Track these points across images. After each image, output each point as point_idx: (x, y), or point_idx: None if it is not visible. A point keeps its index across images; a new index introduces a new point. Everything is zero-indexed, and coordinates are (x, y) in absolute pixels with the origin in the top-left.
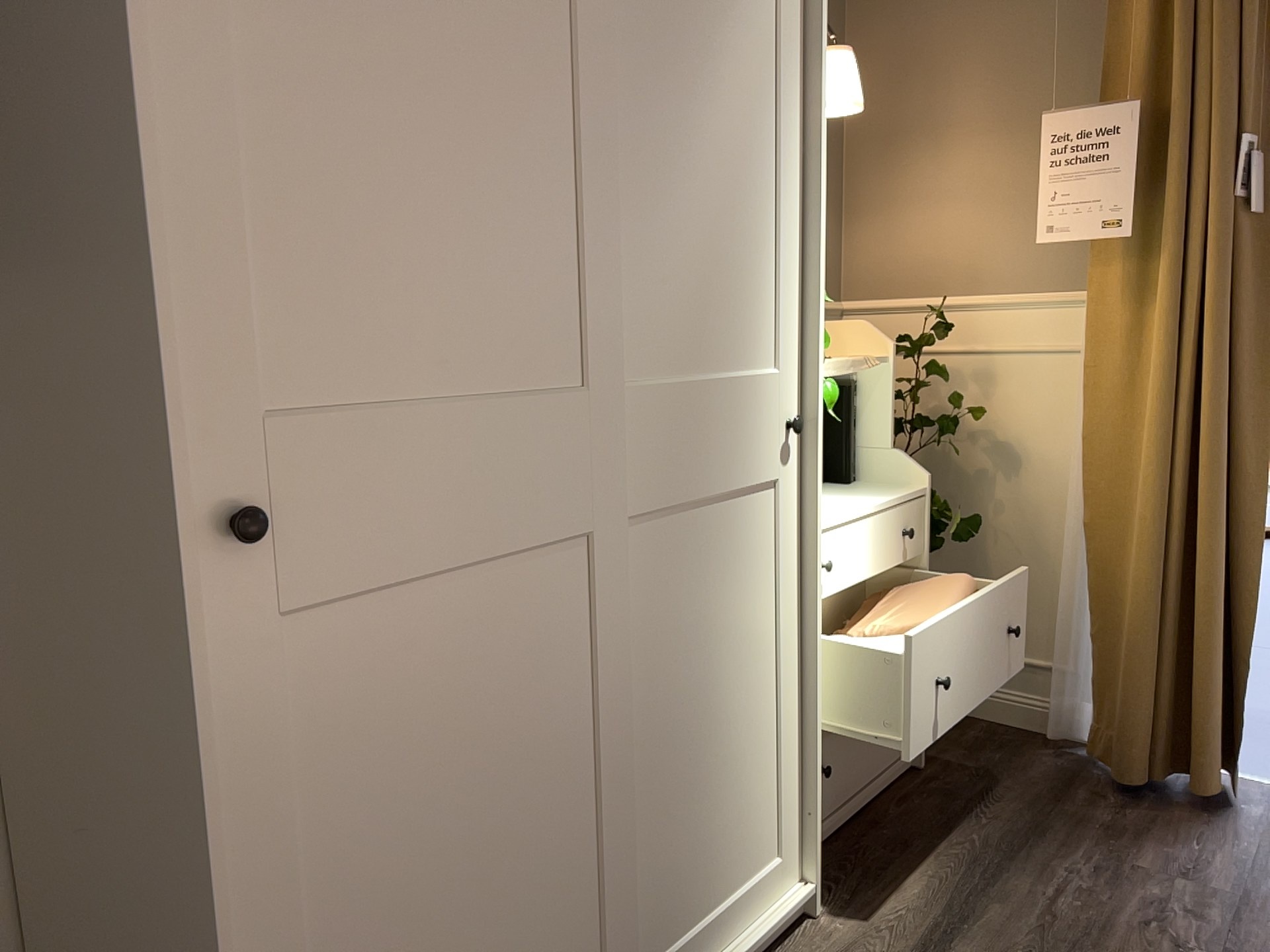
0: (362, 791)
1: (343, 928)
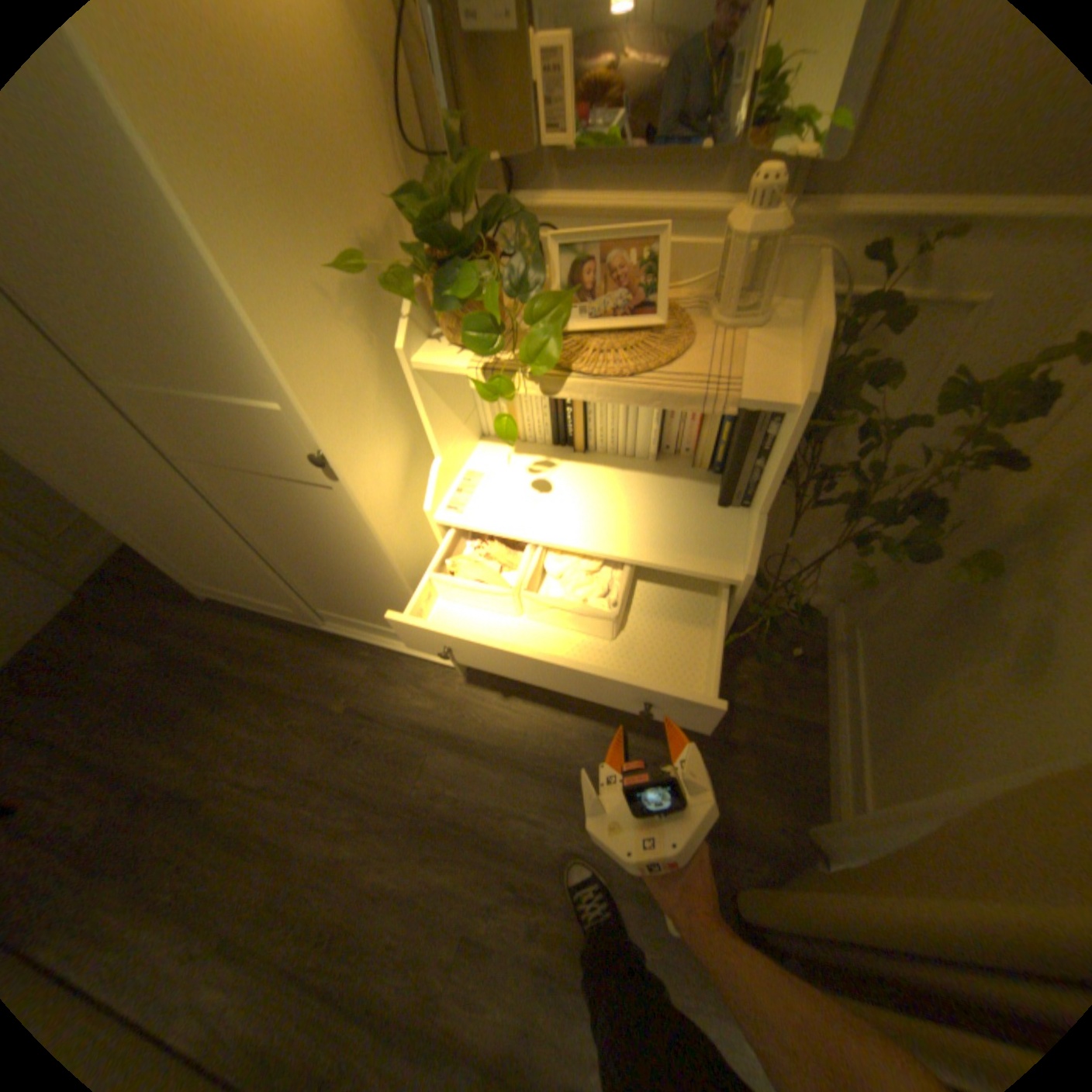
0: (93, 497)
1: (122, 528)
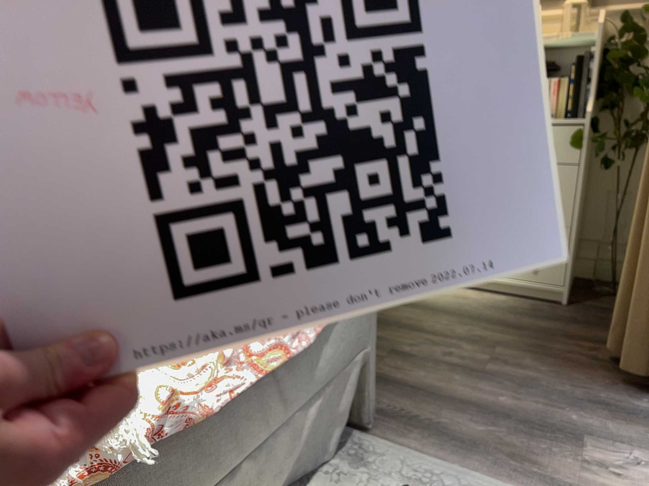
0: None
1: None
